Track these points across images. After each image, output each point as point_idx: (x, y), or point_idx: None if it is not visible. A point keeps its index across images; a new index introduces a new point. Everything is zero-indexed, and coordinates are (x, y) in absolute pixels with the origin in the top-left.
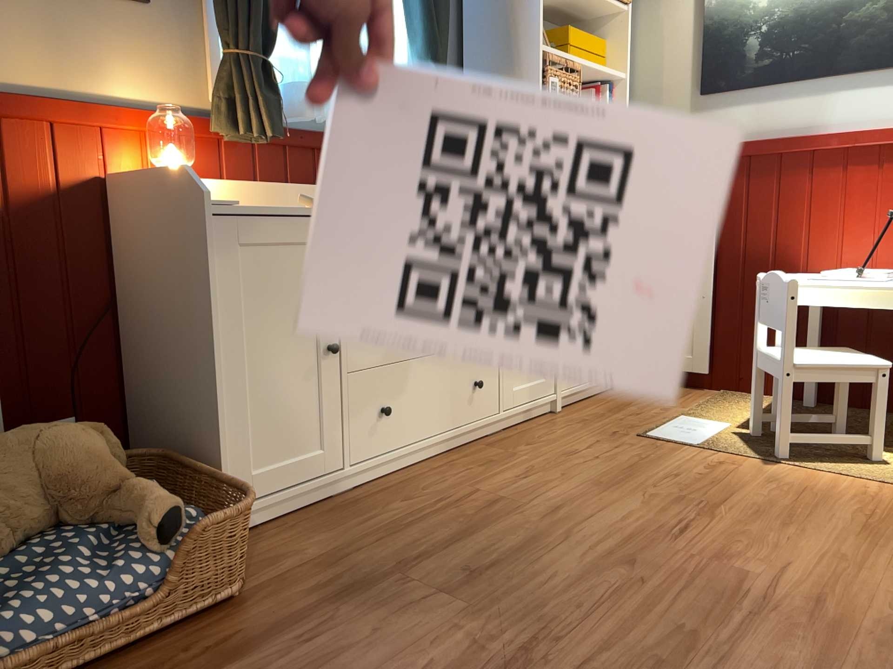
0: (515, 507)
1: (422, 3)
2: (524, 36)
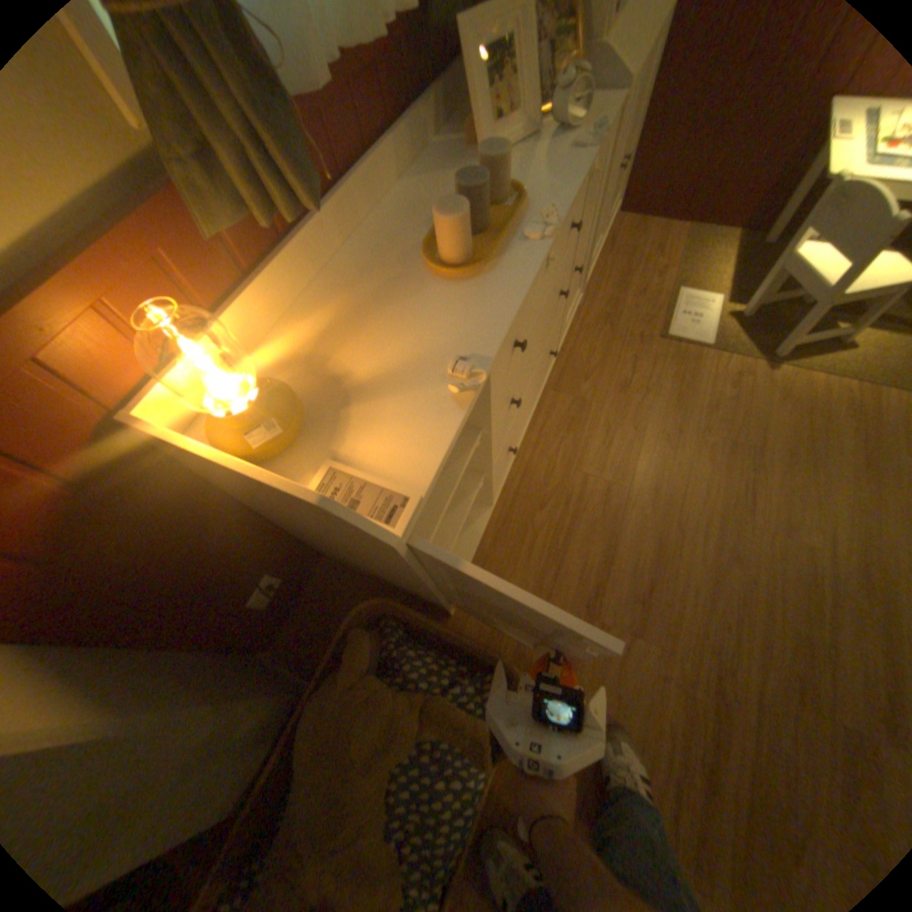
0: (624, 493)
1: None
2: None
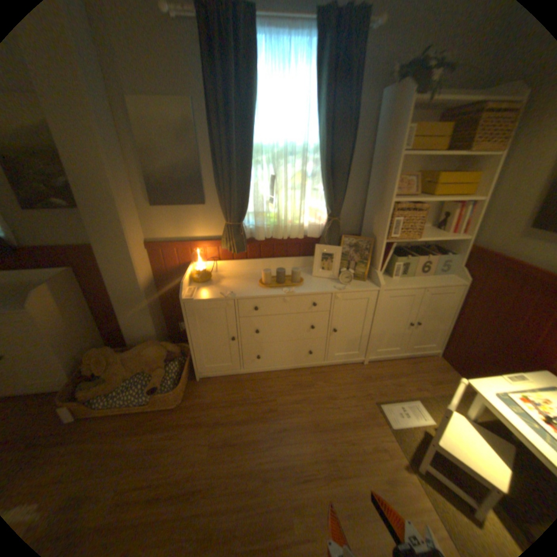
0: (274, 419)
1: (325, 182)
2: (388, 192)
